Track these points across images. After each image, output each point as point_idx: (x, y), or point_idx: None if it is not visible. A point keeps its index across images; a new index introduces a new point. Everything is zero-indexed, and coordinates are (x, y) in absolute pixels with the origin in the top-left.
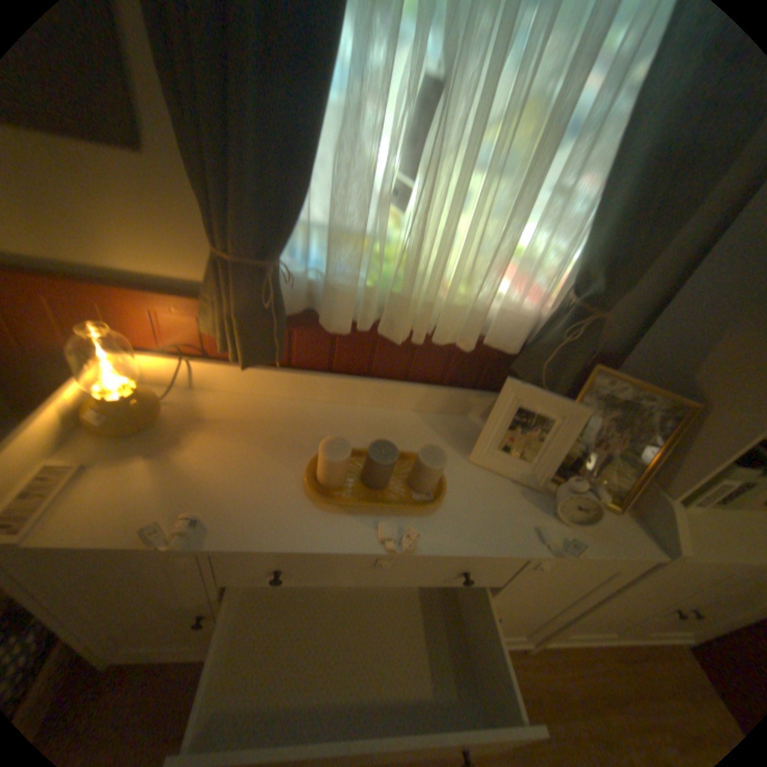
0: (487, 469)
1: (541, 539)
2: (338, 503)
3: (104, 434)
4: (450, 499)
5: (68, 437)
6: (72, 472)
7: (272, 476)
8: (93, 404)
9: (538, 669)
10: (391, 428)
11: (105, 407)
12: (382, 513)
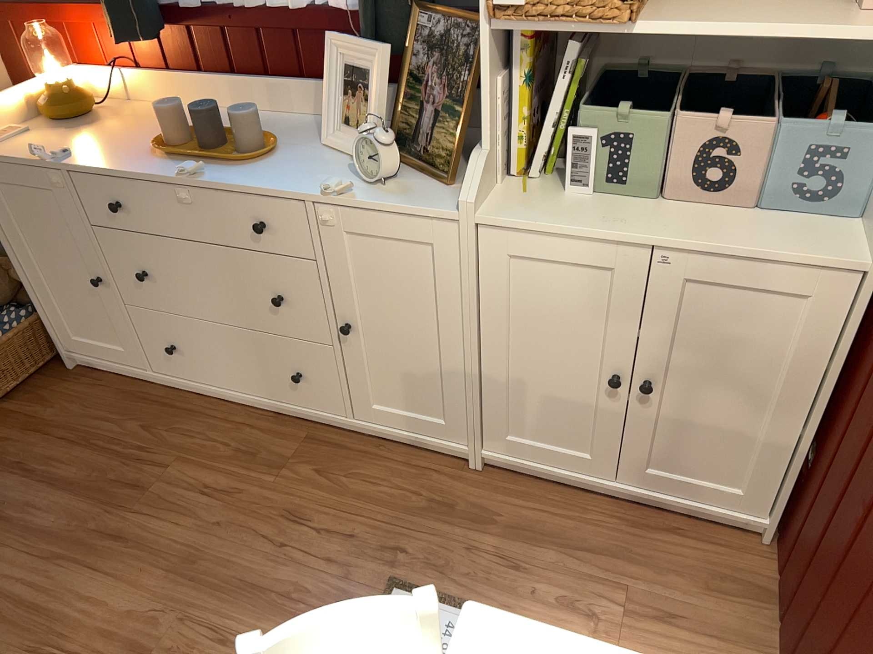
0: (335, 149)
1: (322, 184)
2: (169, 155)
3: (47, 113)
4: (267, 161)
5: (36, 125)
6: (22, 131)
7: (138, 141)
8: (45, 92)
9: (476, 484)
10: (271, 124)
11: (49, 92)
12: (197, 161)
